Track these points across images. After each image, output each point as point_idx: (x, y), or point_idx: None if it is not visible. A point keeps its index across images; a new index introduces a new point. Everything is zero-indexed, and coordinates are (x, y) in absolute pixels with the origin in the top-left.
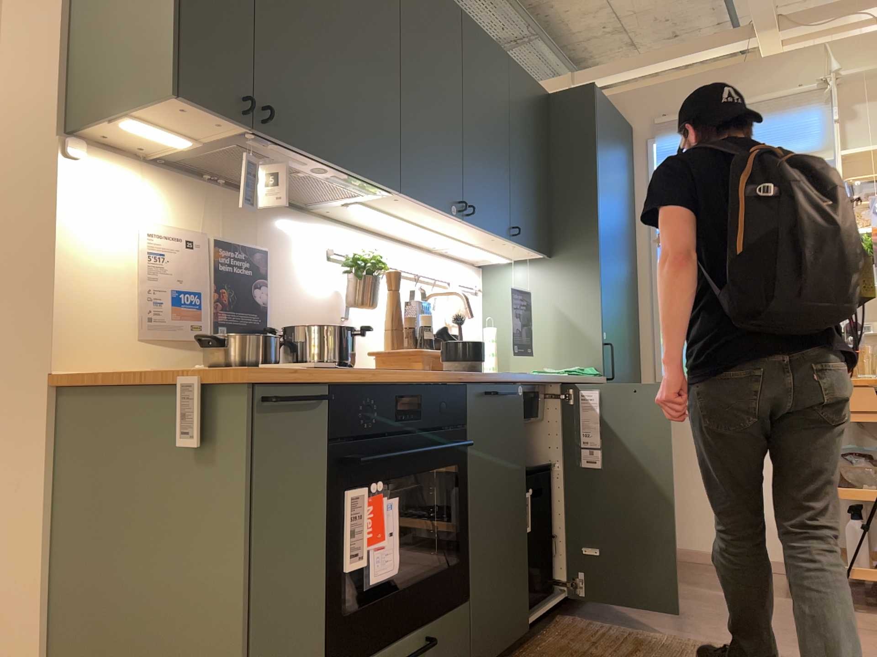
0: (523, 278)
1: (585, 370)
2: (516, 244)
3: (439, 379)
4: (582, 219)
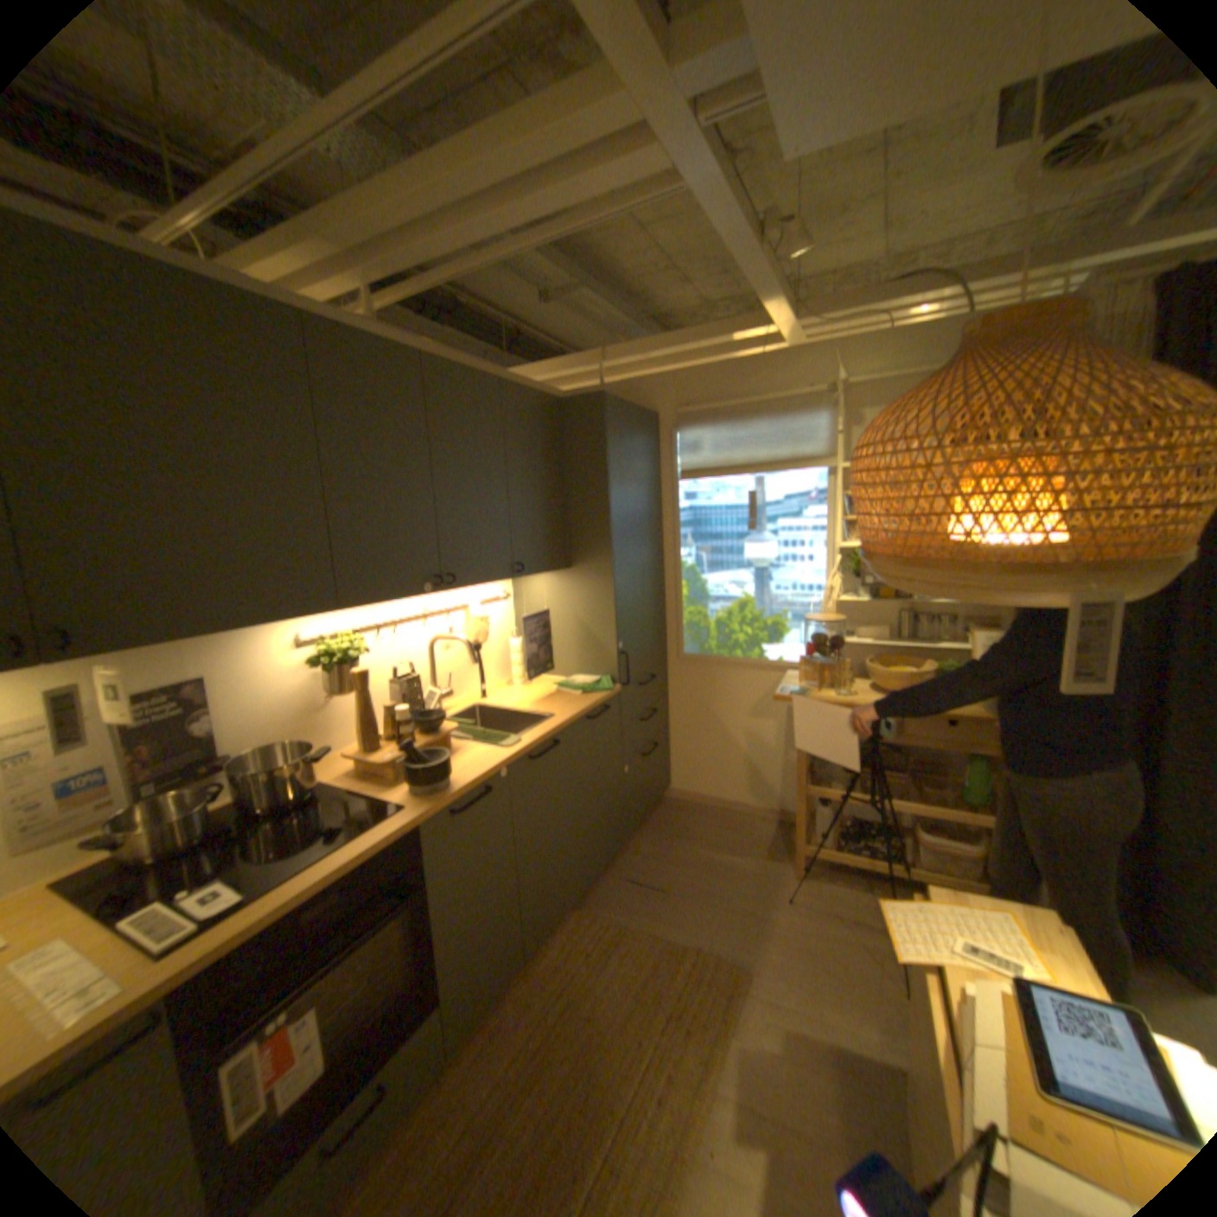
0: (545, 587)
1: (597, 686)
2: (523, 577)
3: (373, 846)
4: (595, 535)
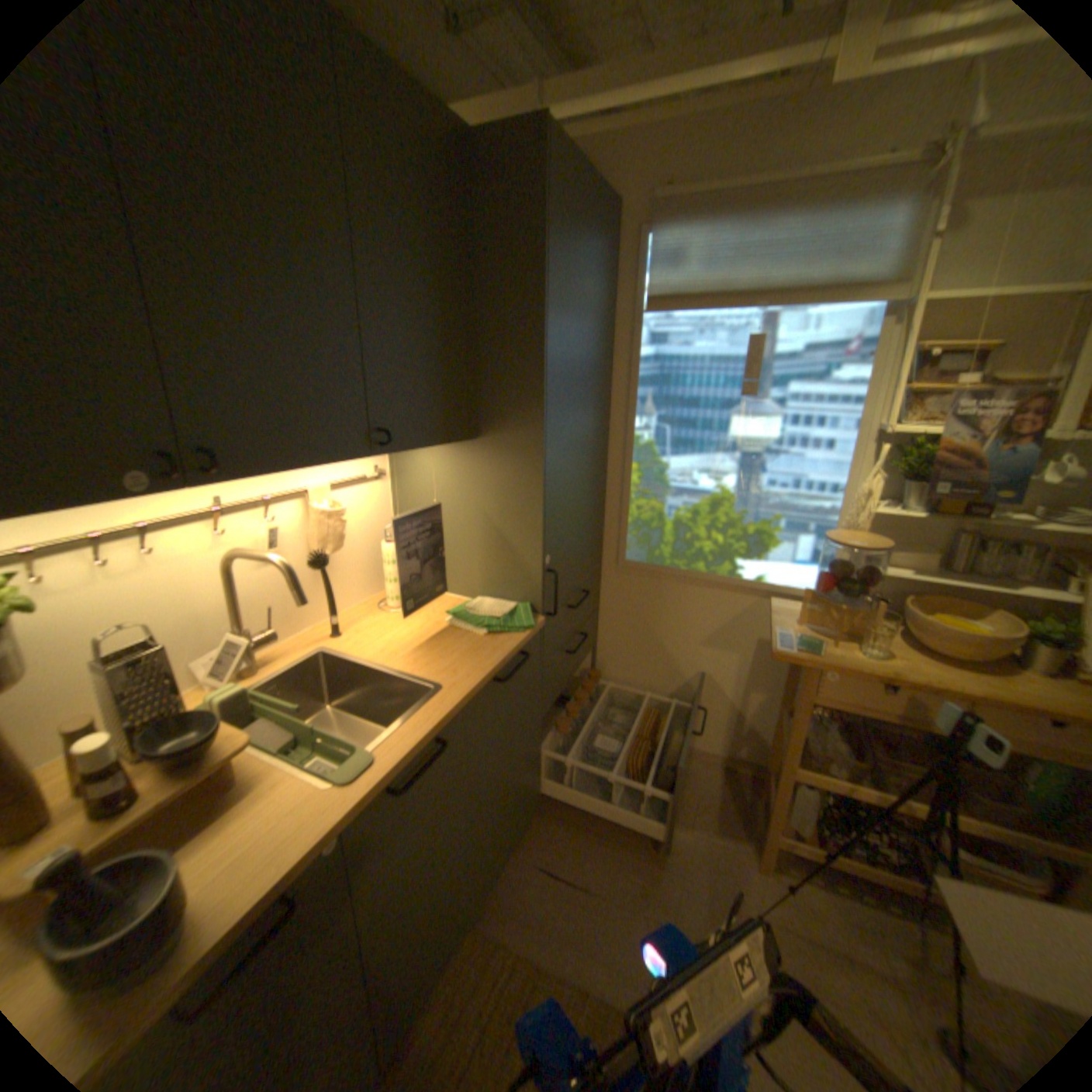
0: (439, 463)
1: (512, 620)
2: (395, 450)
3: None
4: (520, 385)
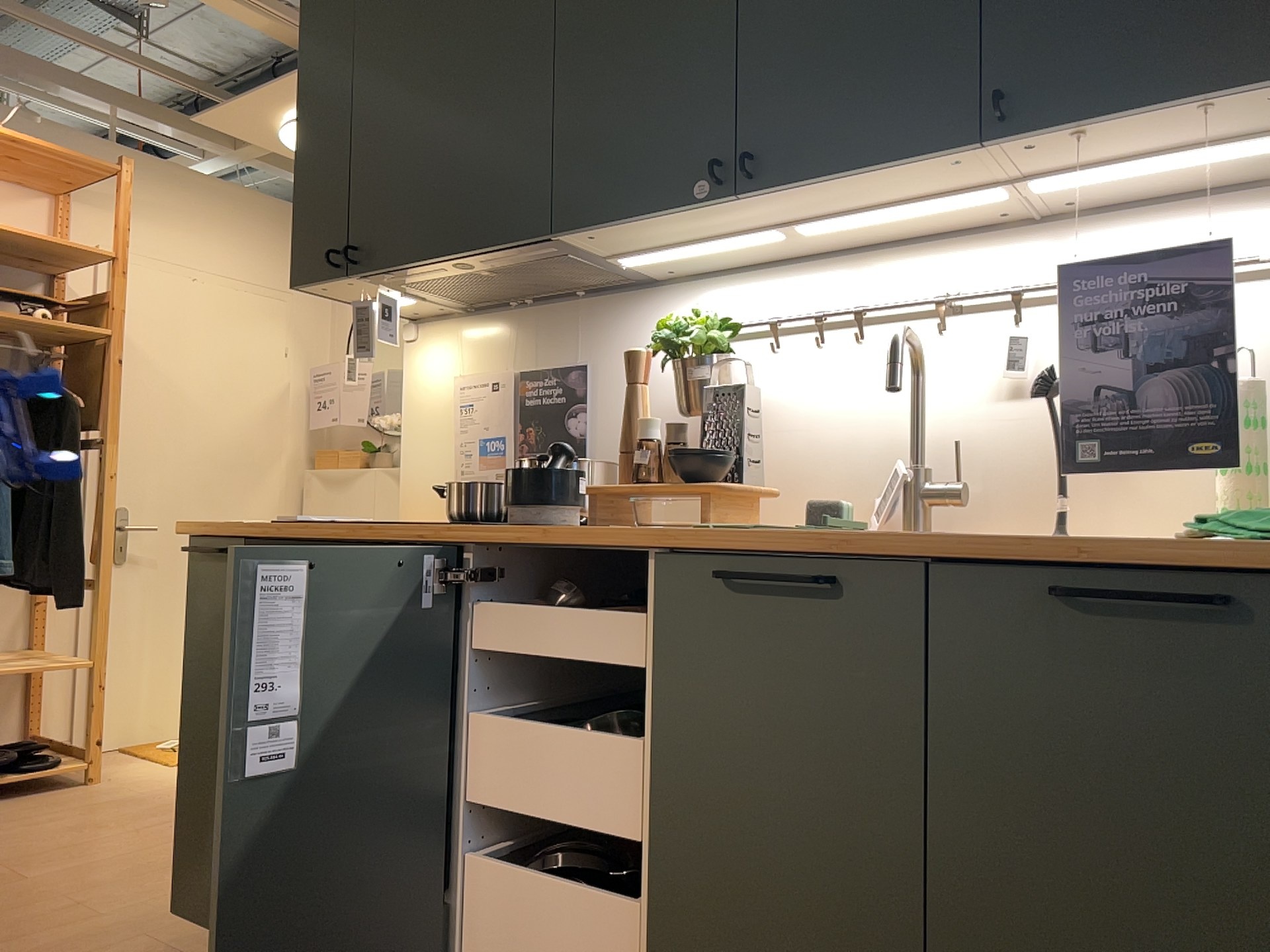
0: None
1: None
2: (1065, 134)
3: (405, 534)
4: None
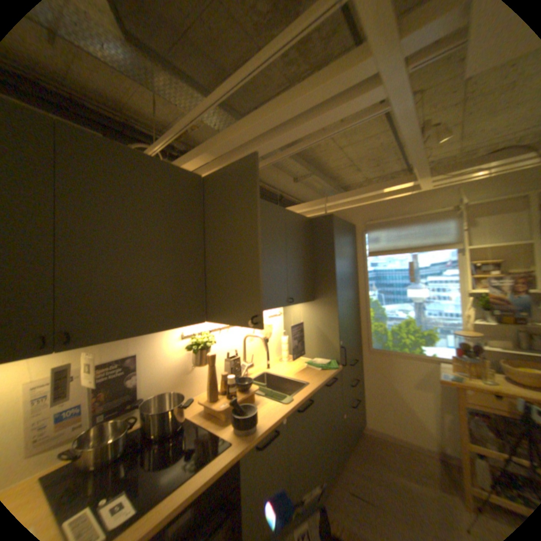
0: (300, 309)
1: (330, 366)
2: (292, 304)
3: (214, 473)
4: (328, 283)
